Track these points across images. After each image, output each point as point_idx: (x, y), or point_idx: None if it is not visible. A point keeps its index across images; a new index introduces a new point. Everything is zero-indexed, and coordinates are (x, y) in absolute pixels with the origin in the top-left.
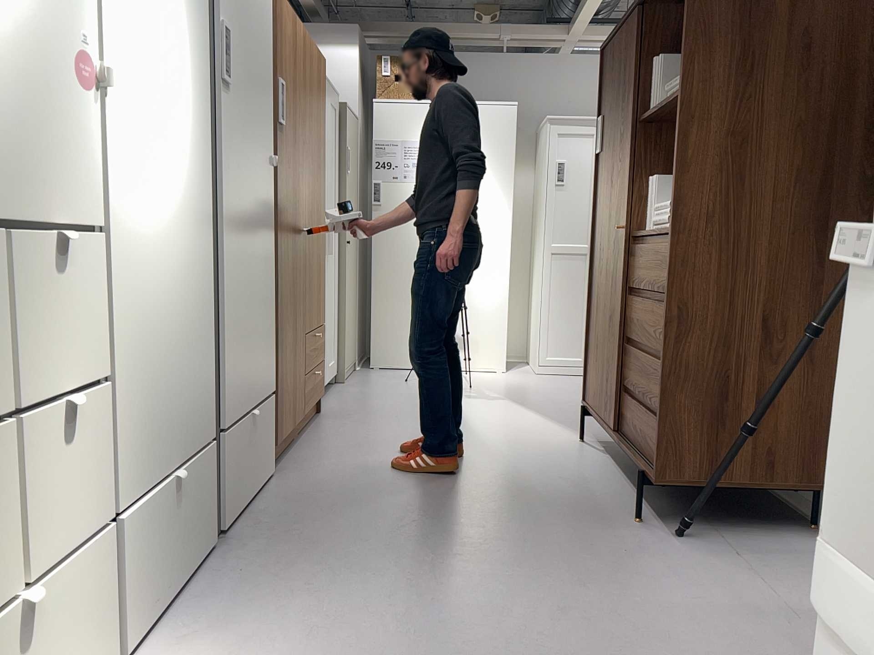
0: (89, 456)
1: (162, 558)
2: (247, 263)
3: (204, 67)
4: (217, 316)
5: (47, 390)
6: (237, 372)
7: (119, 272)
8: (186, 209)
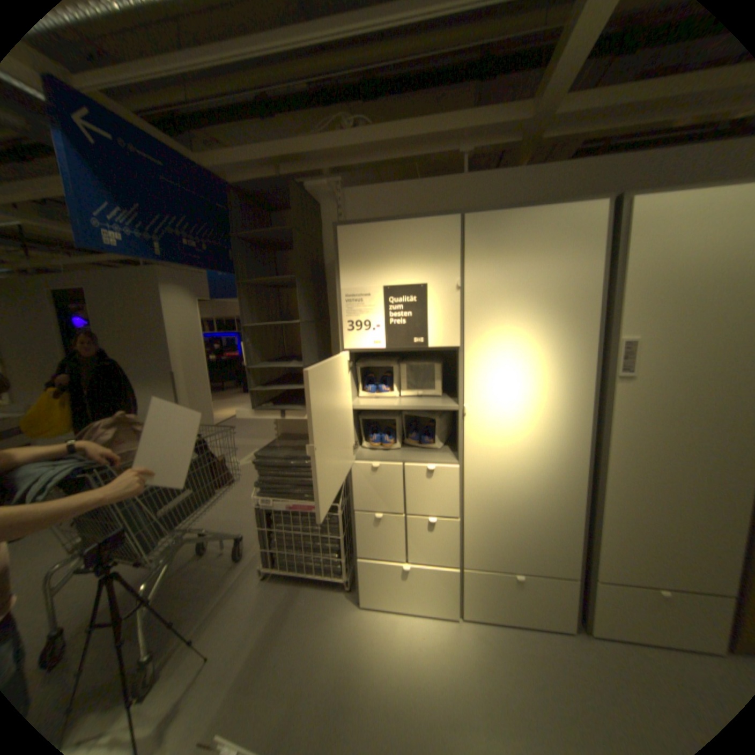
0: (448, 541)
1: (504, 605)
2: (669, 492)
3: (597, 374)
4: (603, 517)
5: (425, 513)
6: (633, 557)
7: (476, 482)
8: (552, 457)
